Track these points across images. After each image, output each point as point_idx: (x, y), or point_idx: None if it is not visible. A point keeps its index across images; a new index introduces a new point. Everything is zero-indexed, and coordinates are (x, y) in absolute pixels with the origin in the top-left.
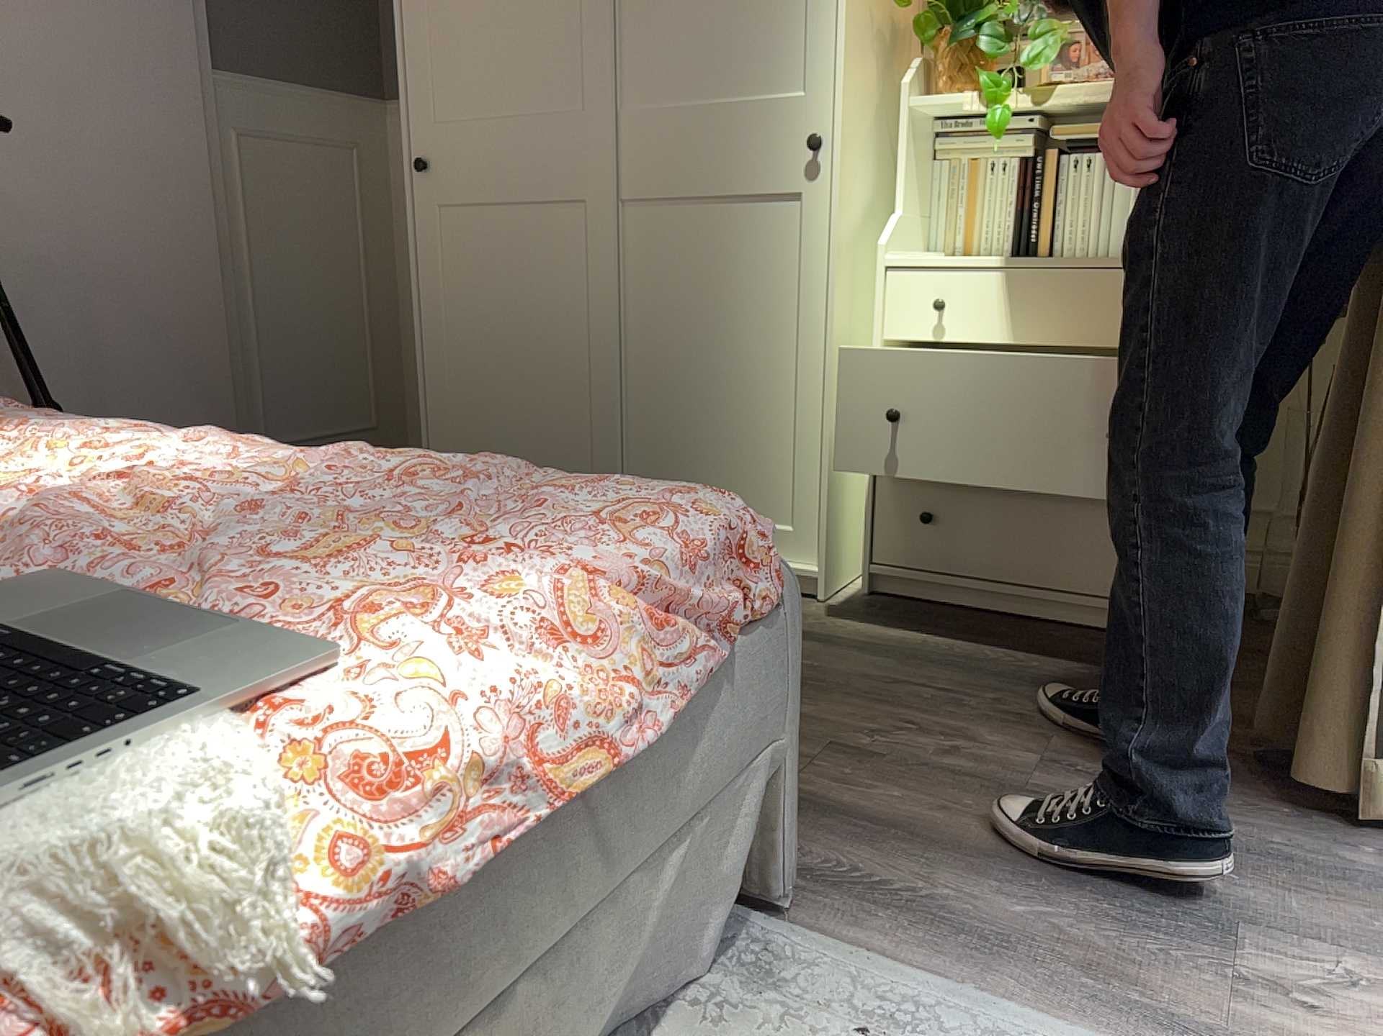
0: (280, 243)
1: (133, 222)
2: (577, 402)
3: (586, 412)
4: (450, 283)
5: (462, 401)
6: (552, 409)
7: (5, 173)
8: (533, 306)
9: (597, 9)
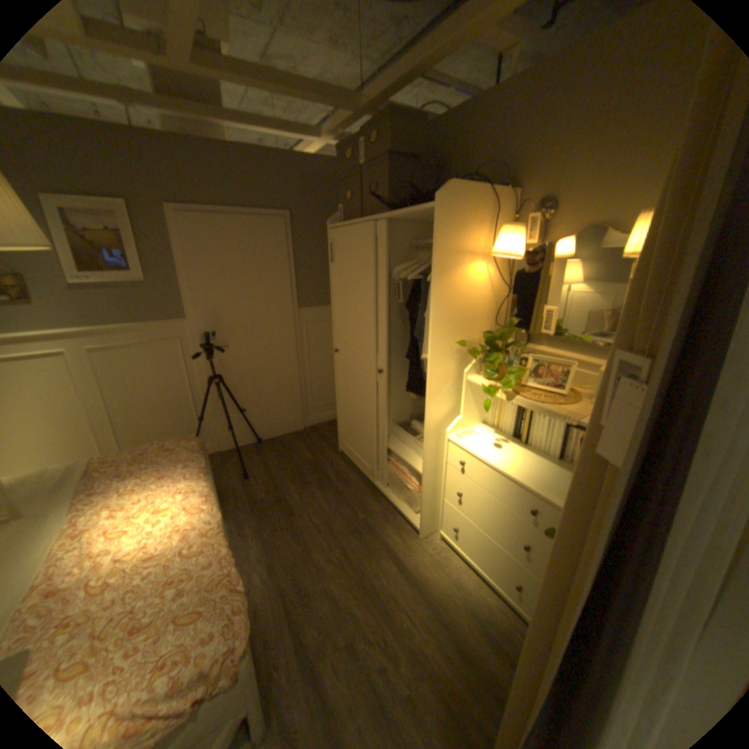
0: (317, 351)
1: (269, 355)
2: (367, 436)
3: (368, 440)
4: (342, 385)
5: (345, 419)
6: (362, 434)
7: (234, 349)
8: (358, 403)
9: (371, 322)
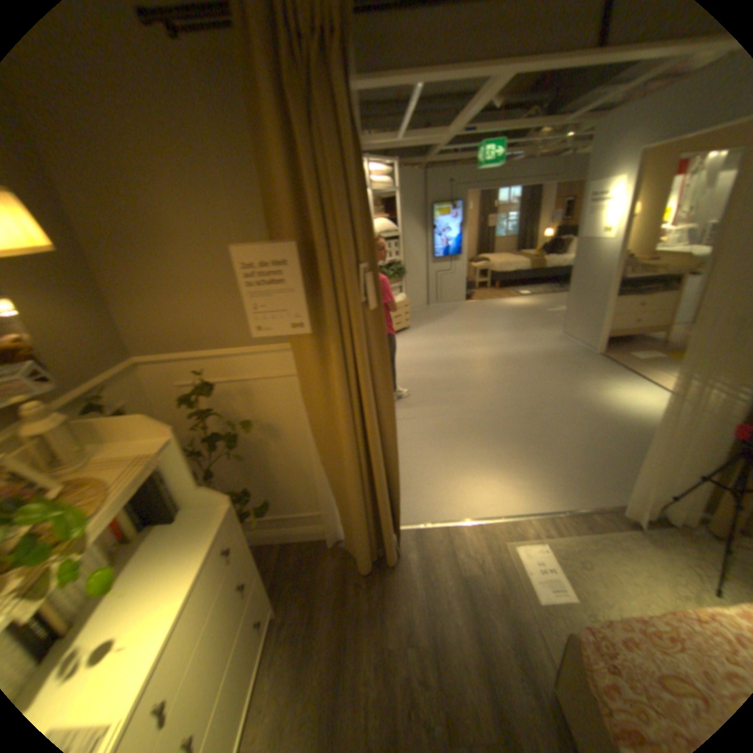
0: None
1: None
2: None
3: None
4: None
5: None
6: None
7: None
8: None
9: None
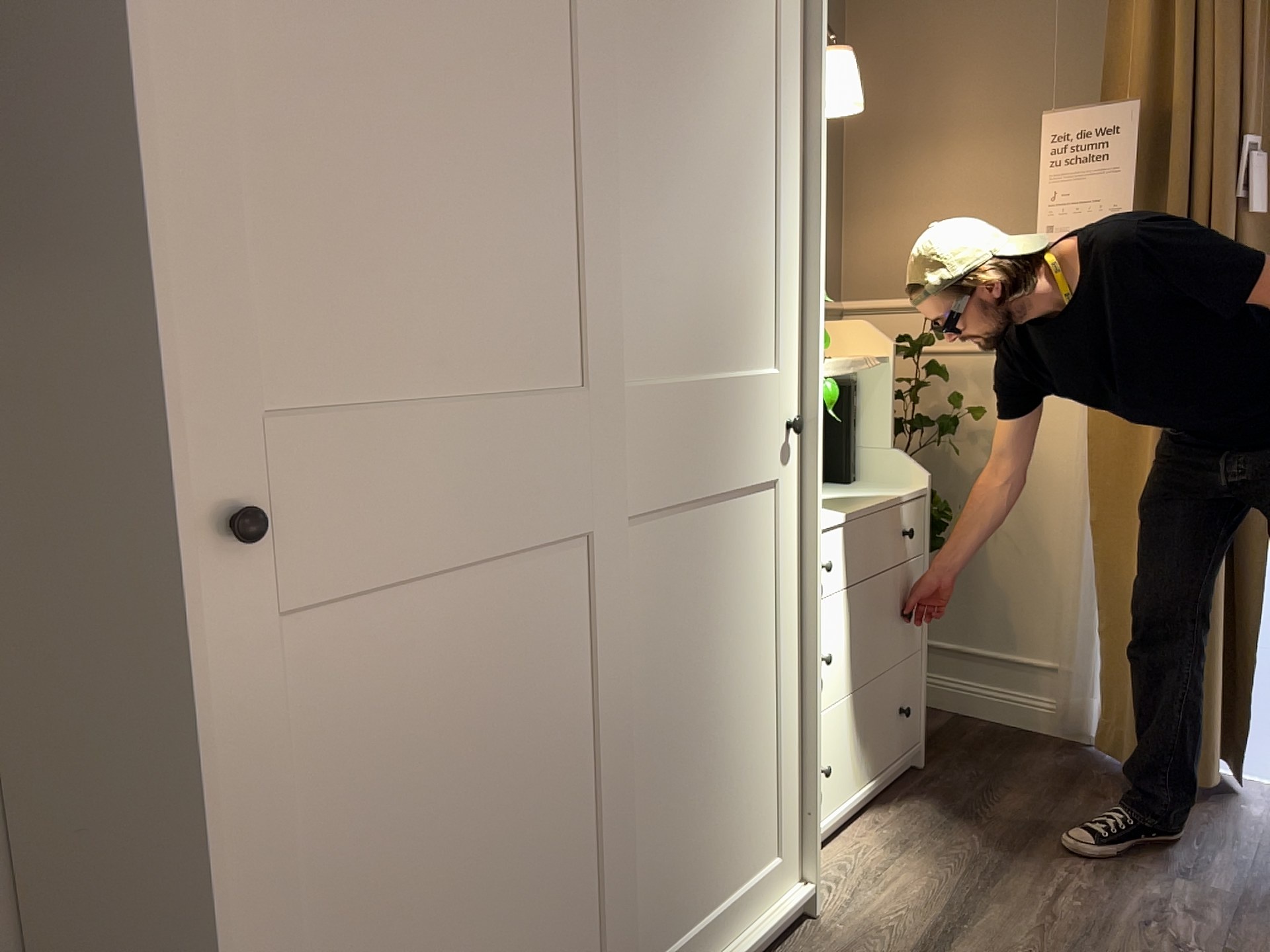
0: None
1: None
2: (585, 857)
3: (598, 865)
4: (331, 772)
5: None
6: (547, 897)
7: None
8: (513, 736)
9: (610, 236)
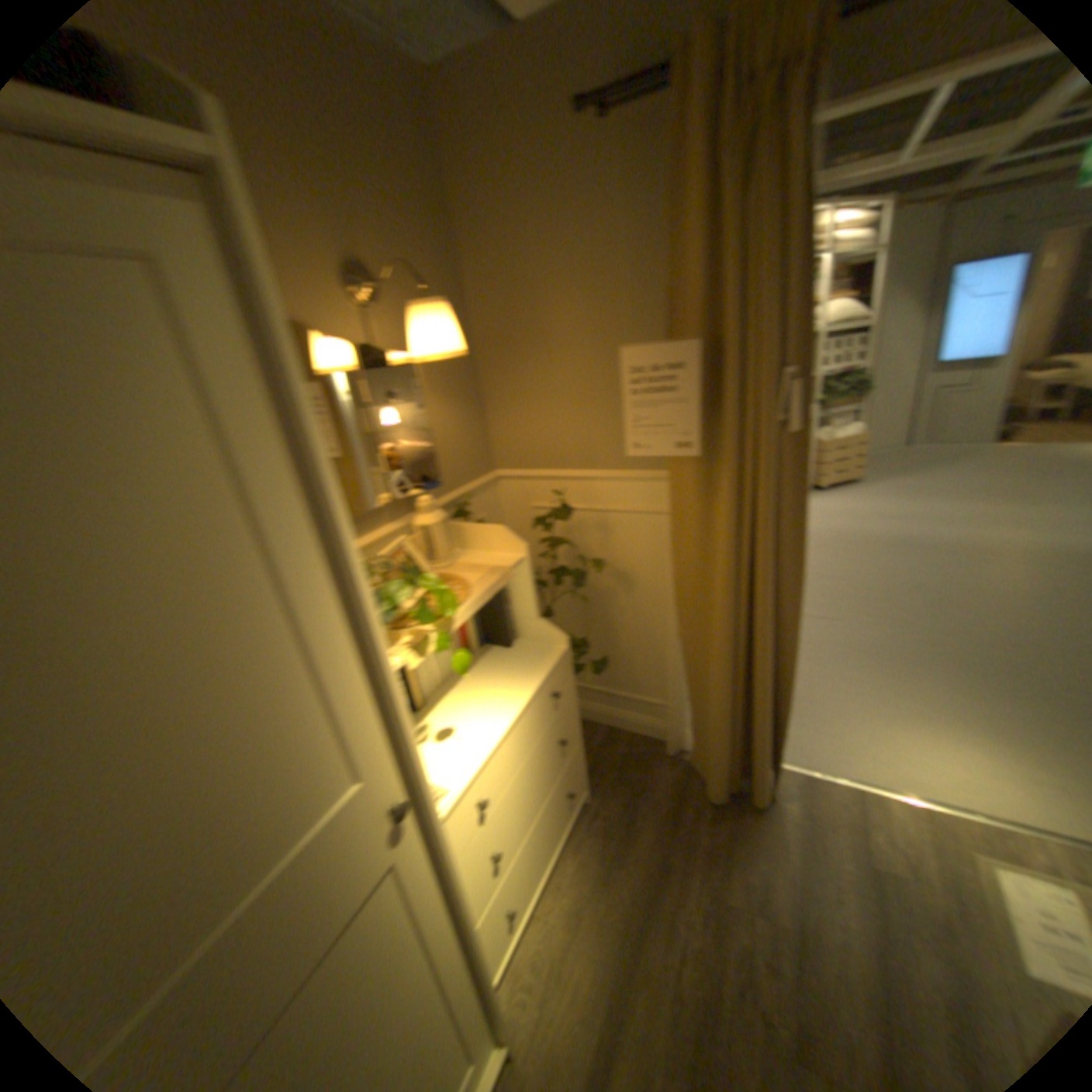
0: None
1: None
2: None
3: None
4: None
5: None
6: None
7: None
8: None
9: None
